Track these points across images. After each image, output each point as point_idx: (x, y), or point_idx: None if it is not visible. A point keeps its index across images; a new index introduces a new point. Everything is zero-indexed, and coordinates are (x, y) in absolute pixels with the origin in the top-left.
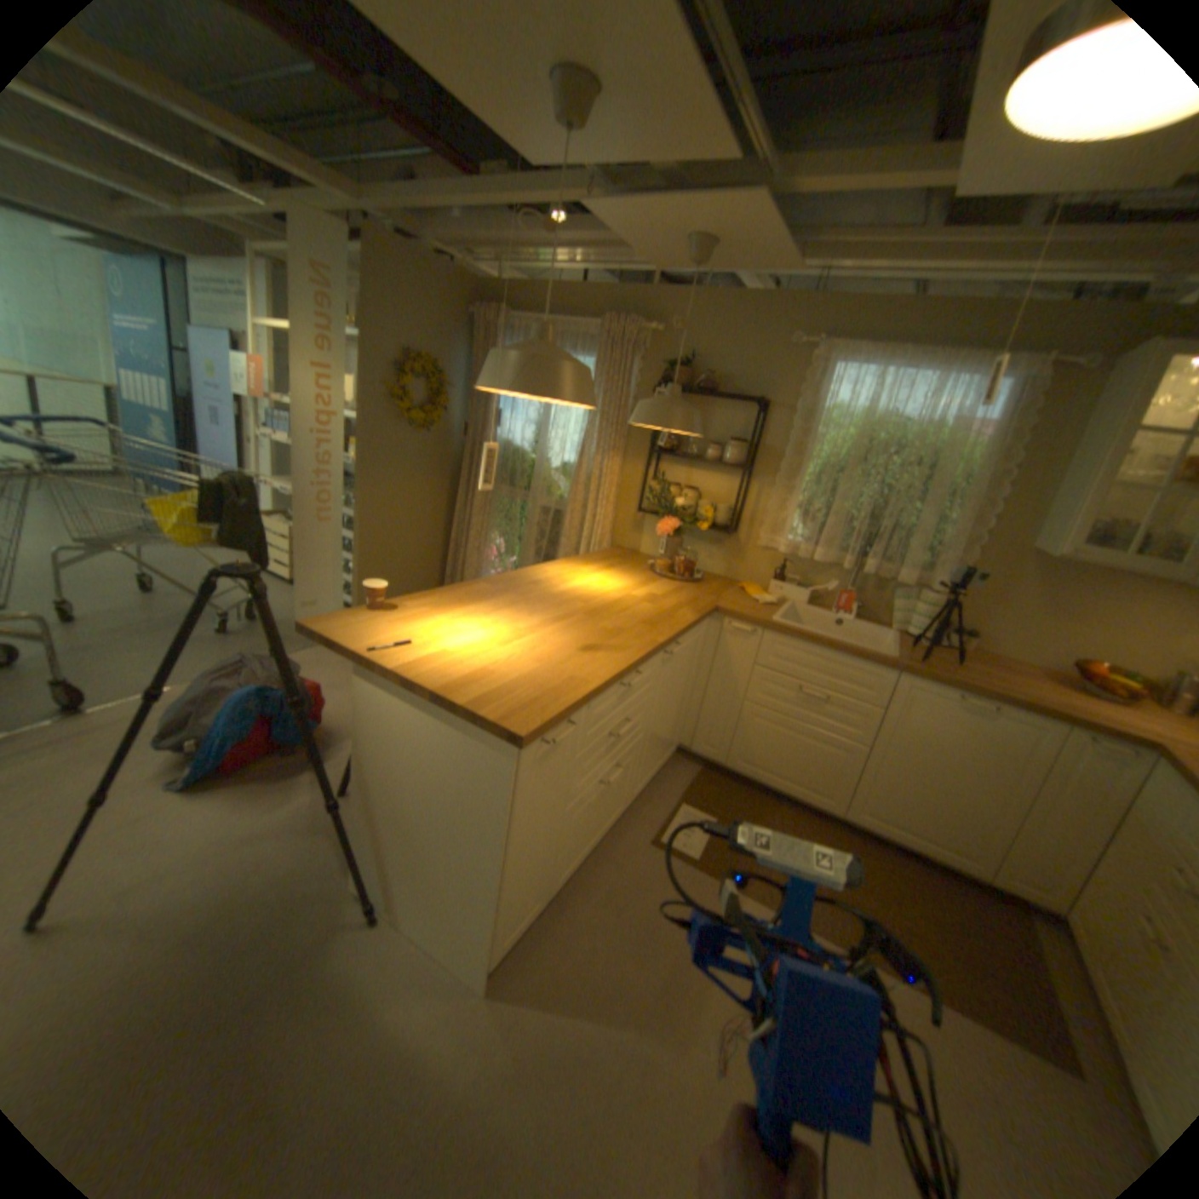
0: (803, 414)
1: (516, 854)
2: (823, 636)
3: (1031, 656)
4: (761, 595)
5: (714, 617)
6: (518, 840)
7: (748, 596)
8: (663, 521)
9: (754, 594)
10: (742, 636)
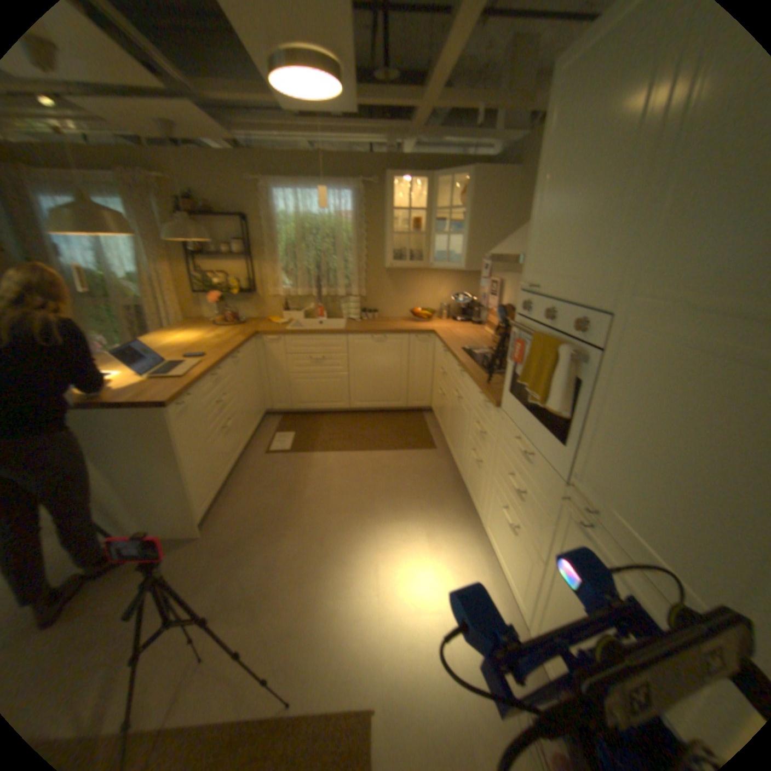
0: (268, 220)
1: (186, 463)
2: (312, 330)
3: (398, 315)
4: (281, 321)
5: (259, 338)
6: (184, 456)
7: (275, 323)
8: (212, 295)
9: (277, 322)
10: (276, 343)
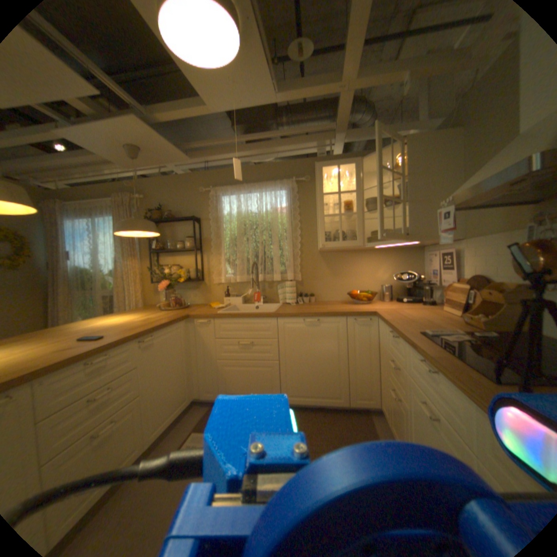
0: (216, 219)
1: None
2: (241, 312)
3: (335, 297)
4: (218, 305)
5: (190, 320)
6: None
7: (212, 307)
8: (162, 282)
9: (215, 305)
10: (205, 325)
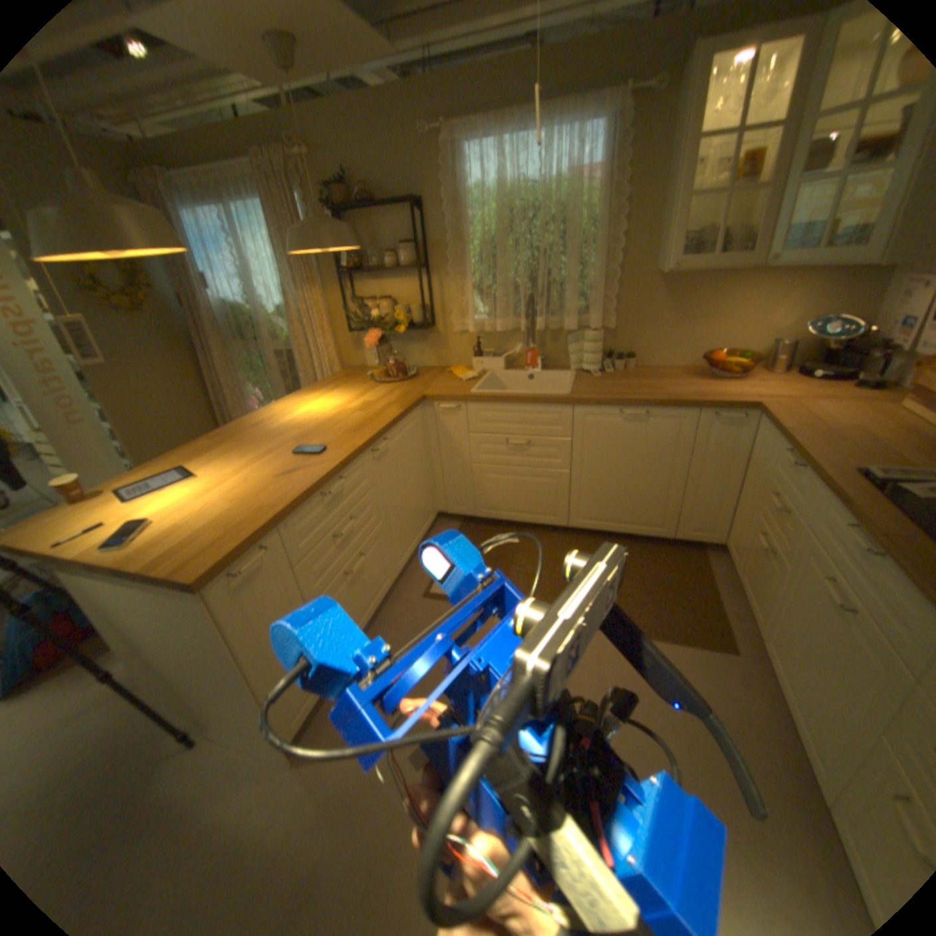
0: (452, 201)
1: (254, 667)
2: (511, 394)
3: (675, 360)
4: (465, 374)
5: (427, 404)
6: (249, 656)
7: (456, 377)
8: (369, 333)
9: (460, 374)
10: (452, 413)
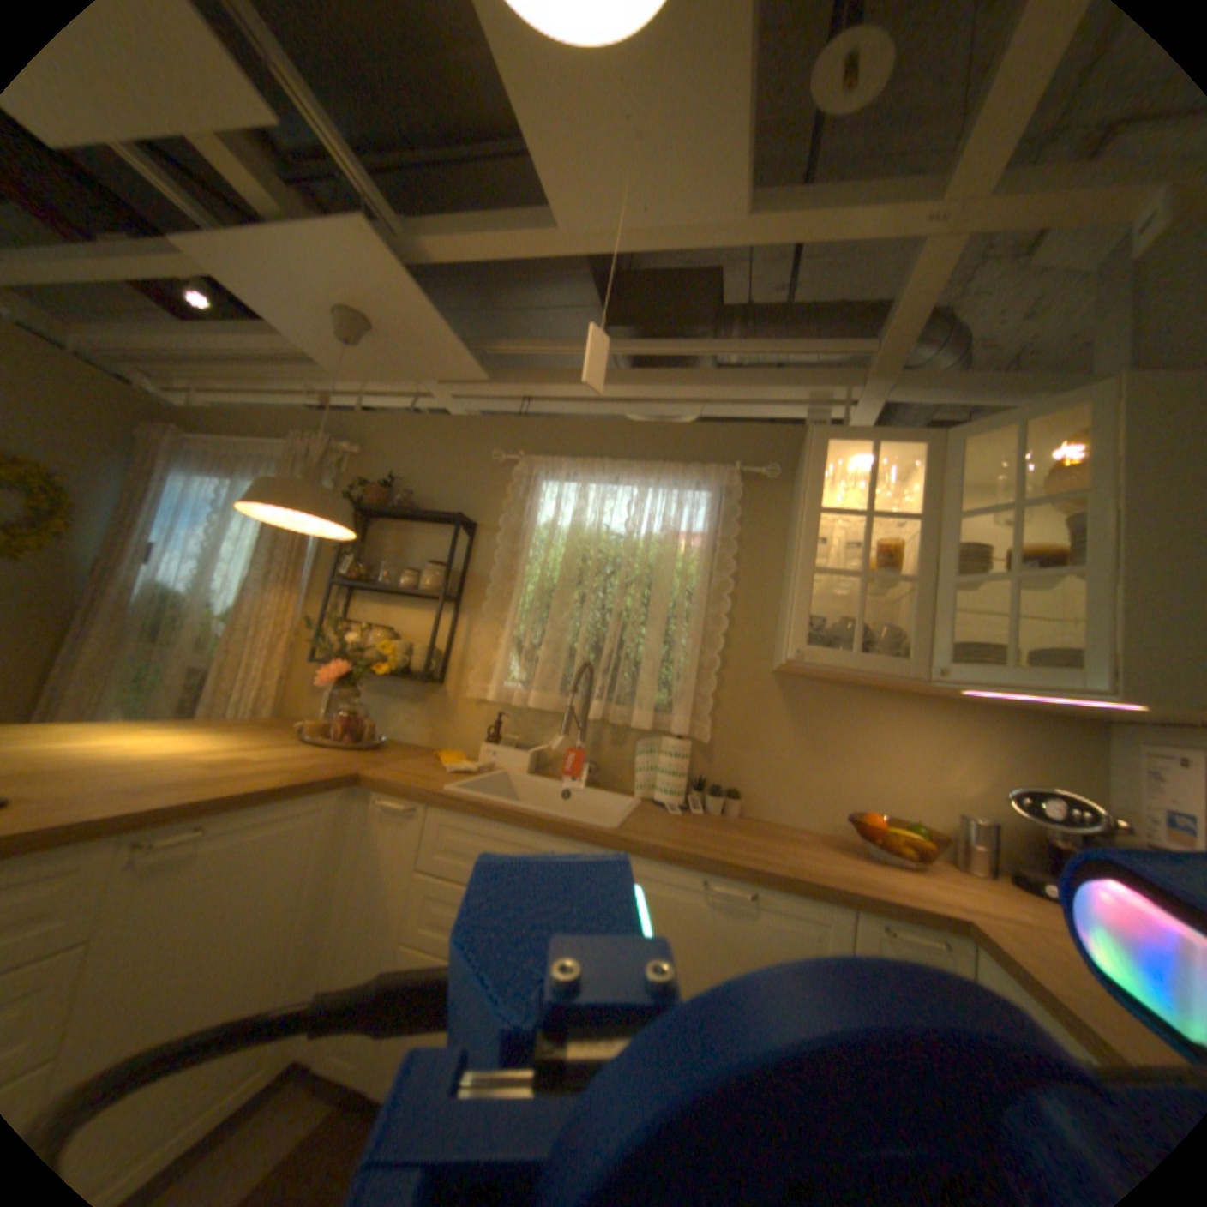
0: (514, 534)
1: None
2: (513, 806)
3: (805, 819)
4: (460, 763)
5: (359, 793)
6: None
7: (442, 765)
8: (332, 664)
9: (452, 762)
10: (396, 820)
